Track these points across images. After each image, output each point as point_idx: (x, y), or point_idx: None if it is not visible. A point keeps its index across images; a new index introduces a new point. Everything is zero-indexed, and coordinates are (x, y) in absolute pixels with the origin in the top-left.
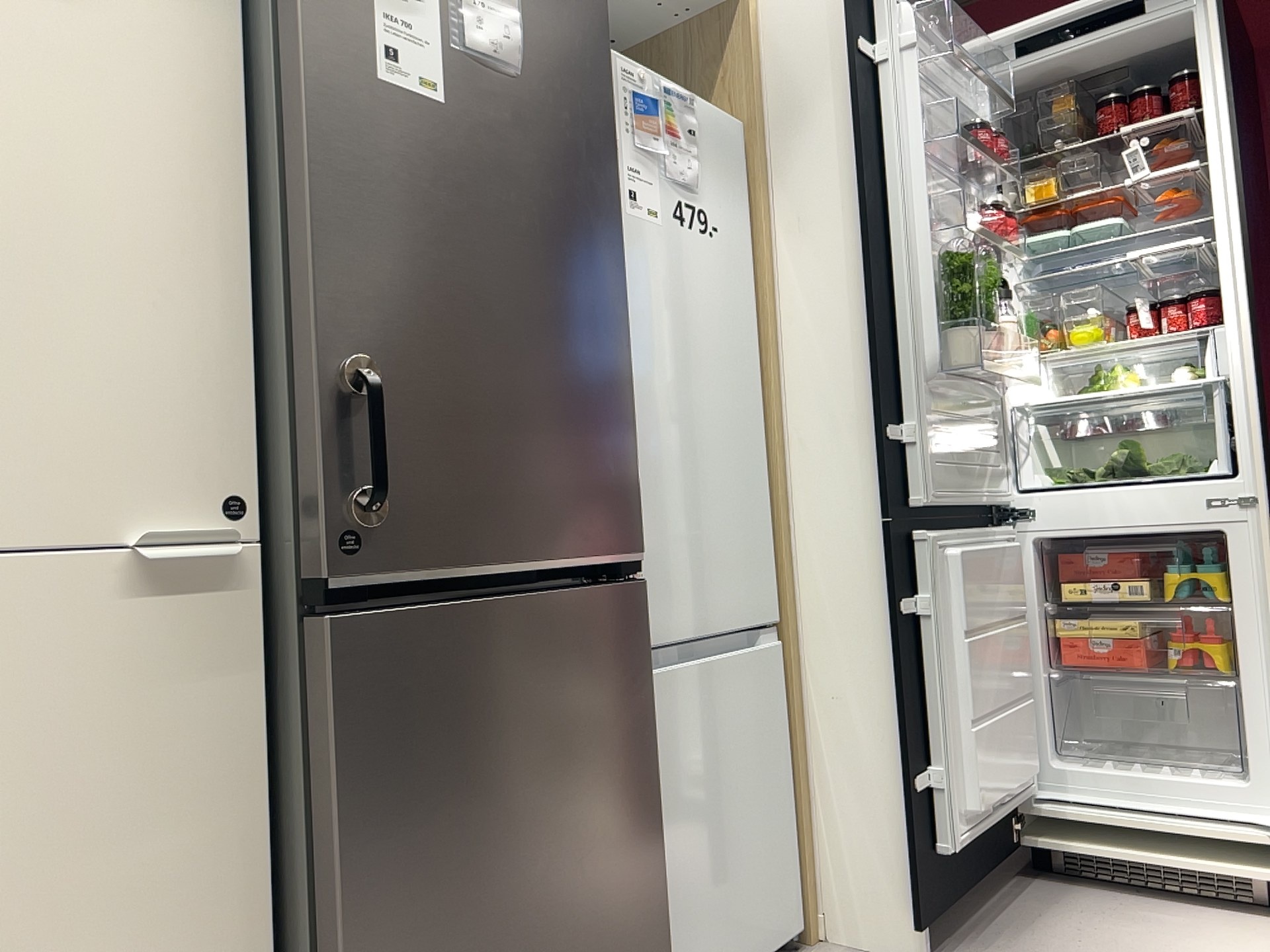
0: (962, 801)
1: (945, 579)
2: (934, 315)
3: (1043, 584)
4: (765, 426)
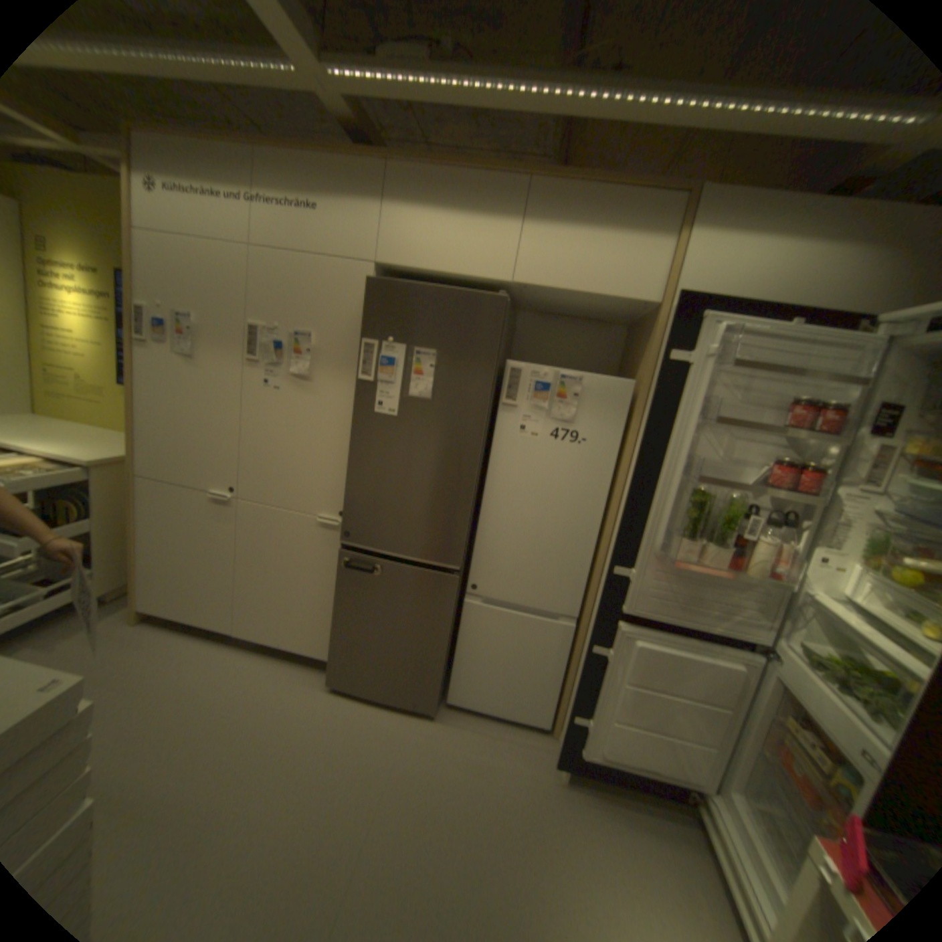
0: (601, 747)
1: (629, 653)
2: (666, 523)
3: (780, 707)
4: (603, 534)
